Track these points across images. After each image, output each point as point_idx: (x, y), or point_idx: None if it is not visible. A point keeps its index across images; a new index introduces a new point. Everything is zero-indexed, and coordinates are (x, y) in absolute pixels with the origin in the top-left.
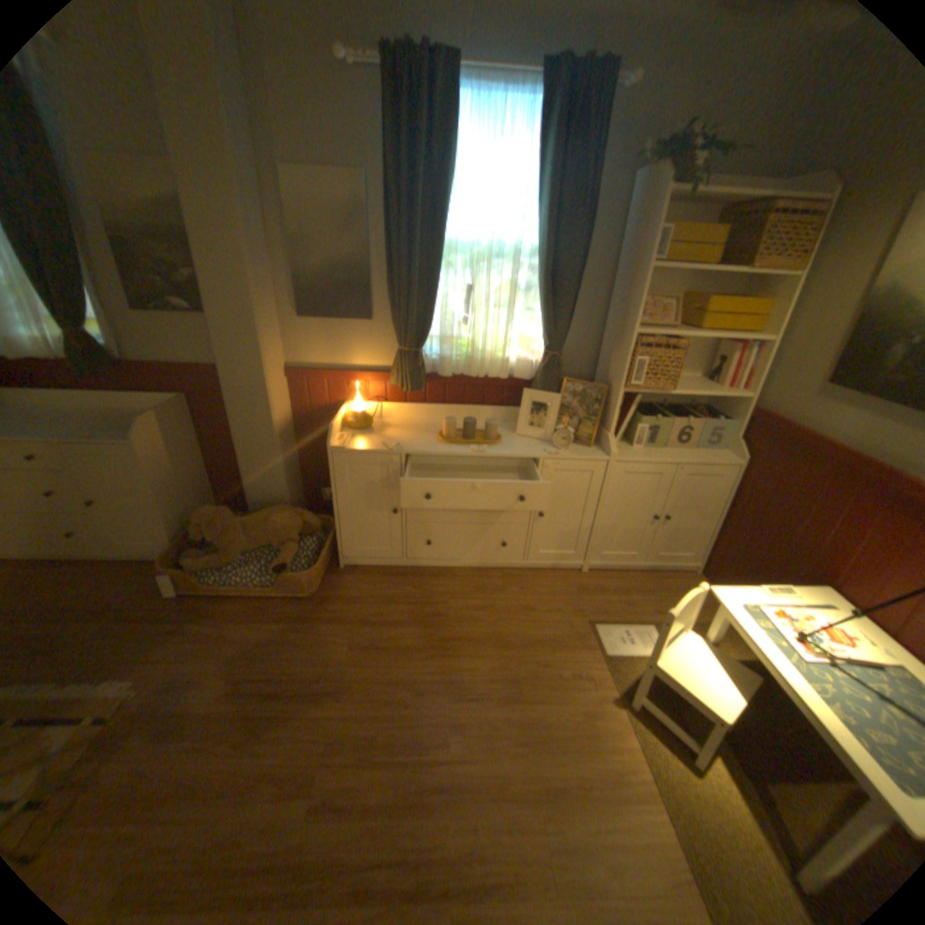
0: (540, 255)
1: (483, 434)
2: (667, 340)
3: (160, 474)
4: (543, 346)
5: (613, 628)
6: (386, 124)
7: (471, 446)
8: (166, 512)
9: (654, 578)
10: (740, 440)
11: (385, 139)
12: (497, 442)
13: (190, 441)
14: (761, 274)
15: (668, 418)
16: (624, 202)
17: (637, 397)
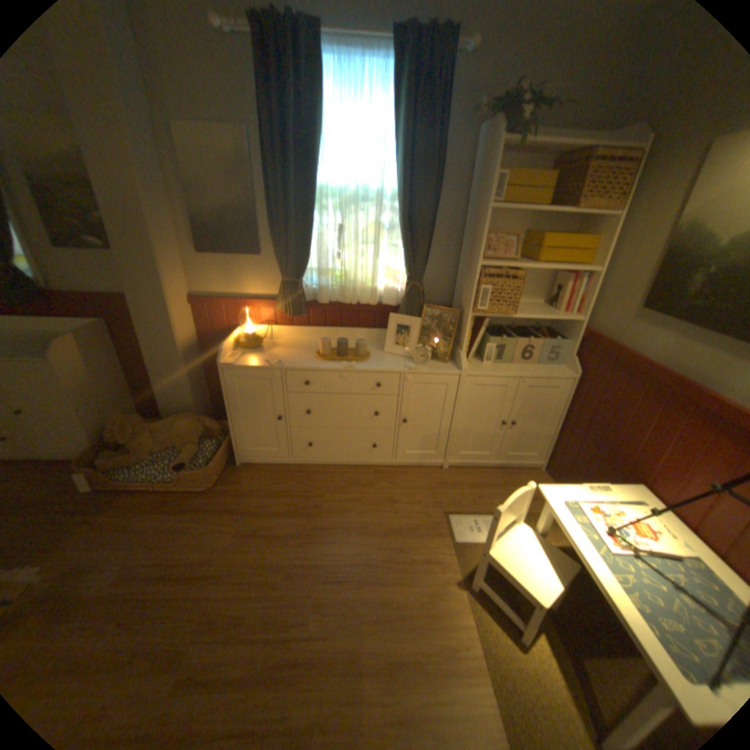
0: (399, 199)
1: (356, 352)
2: (510, 271)
3: (80, 386)
4: (406, 277)
5: (464, 518)
6: (260, 85)
7: (343, 363)
8: (86, 418)
9: (504, 474)
10: (574, 356)
11: (260, 98)
12: (365, 359)
13: (112, 359)
14: (589, 214)
15: (513, 338)
16: (471, 153)
17: (486, 320)
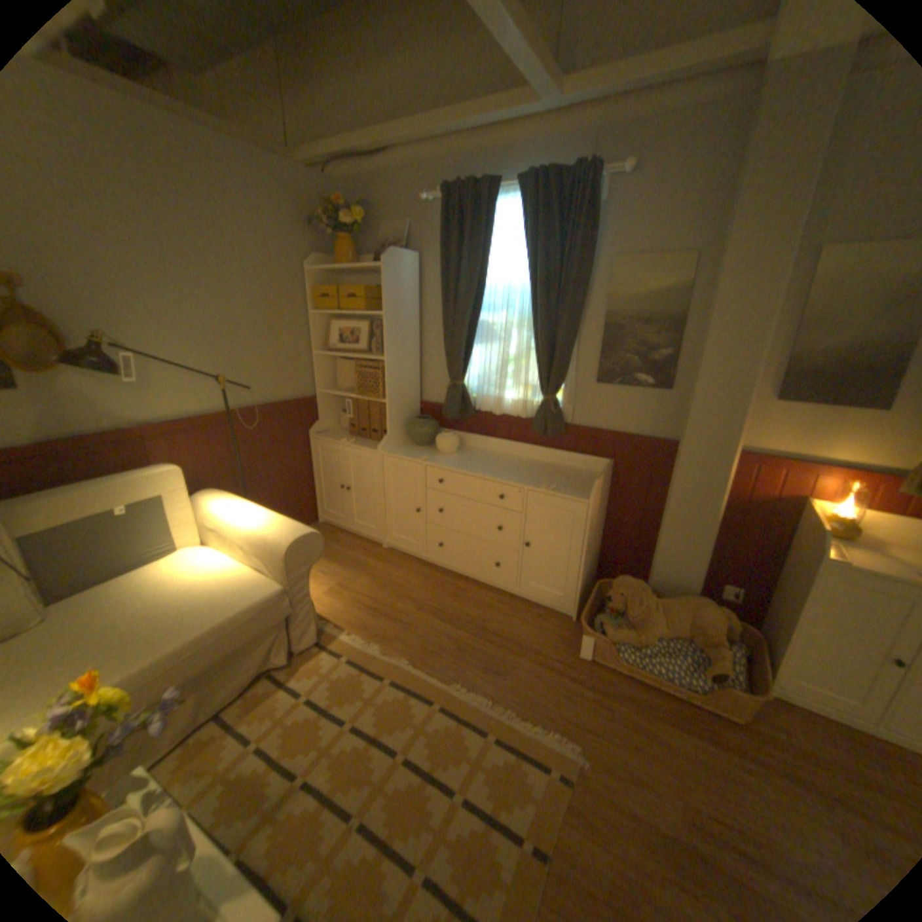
0: None
1: None
2: None
3: (591, 533)
4: None
5: None
6: None
7: None
8: (584, 569)
9: None
10: None
11: None
12: None
13: (605, 504)
14: None
15: None
16: None
17: None
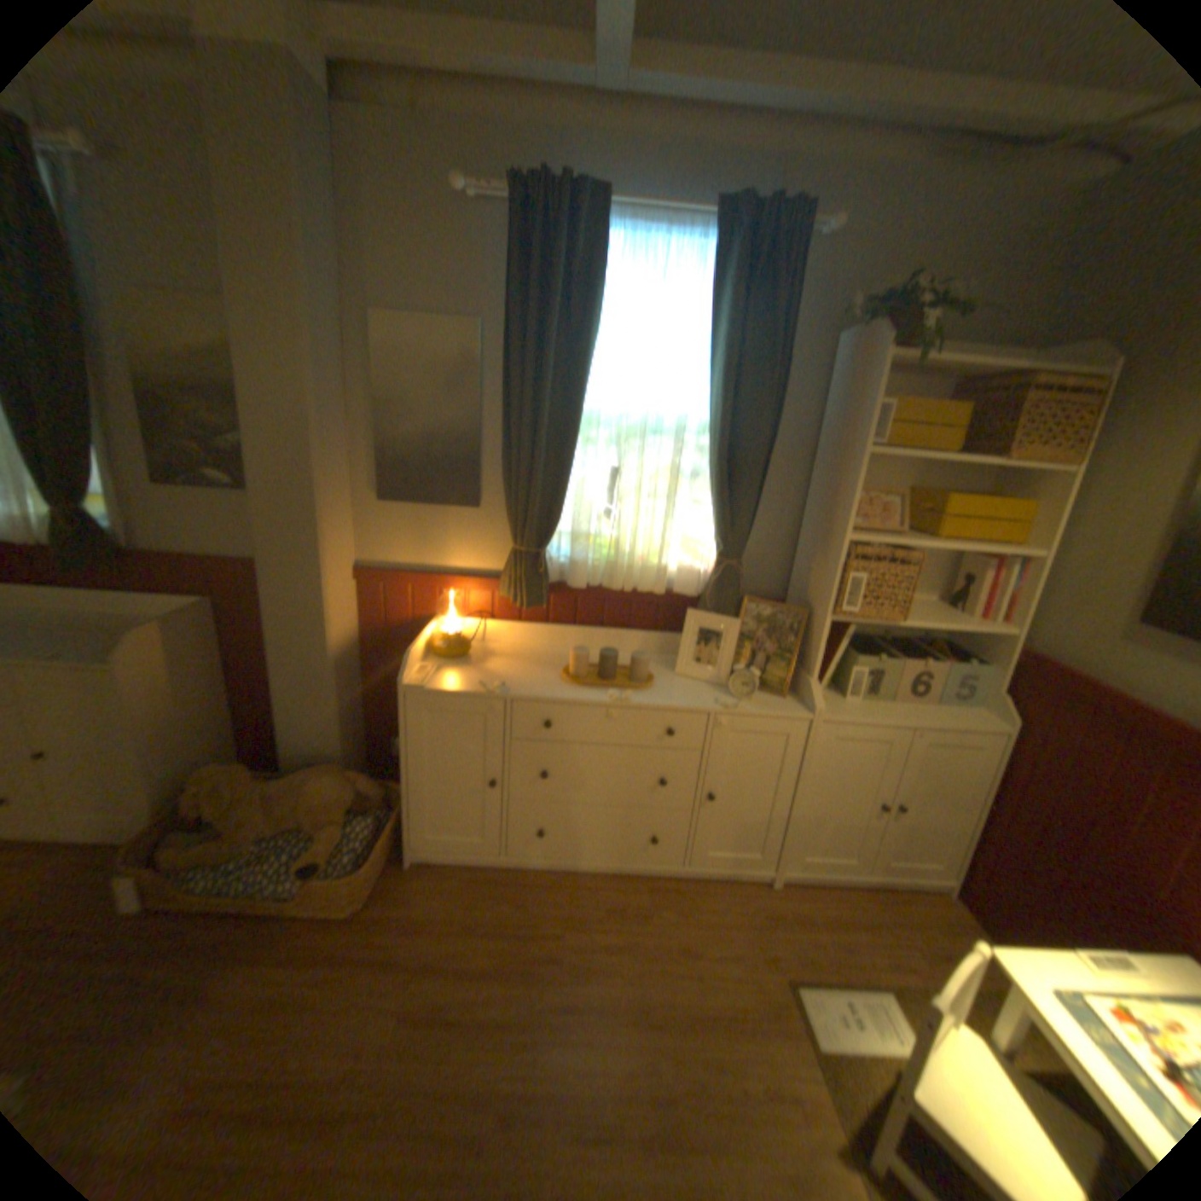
0: (712, 433)
1: (627, 672)
2: (890, 550)
3: (152, 714)
4: (715, 552)
5: (828, 998)
6: (512, 266)
7: (609, 691)
8: (151, 772)
9: (885, 904)
10: (1005, 696)
11: (510, 284)
12: (647, 687)
13: (209, 665)
14: (1017, 468)
15: (896, 660)
16: (823, 371)
17: (851, 629)
